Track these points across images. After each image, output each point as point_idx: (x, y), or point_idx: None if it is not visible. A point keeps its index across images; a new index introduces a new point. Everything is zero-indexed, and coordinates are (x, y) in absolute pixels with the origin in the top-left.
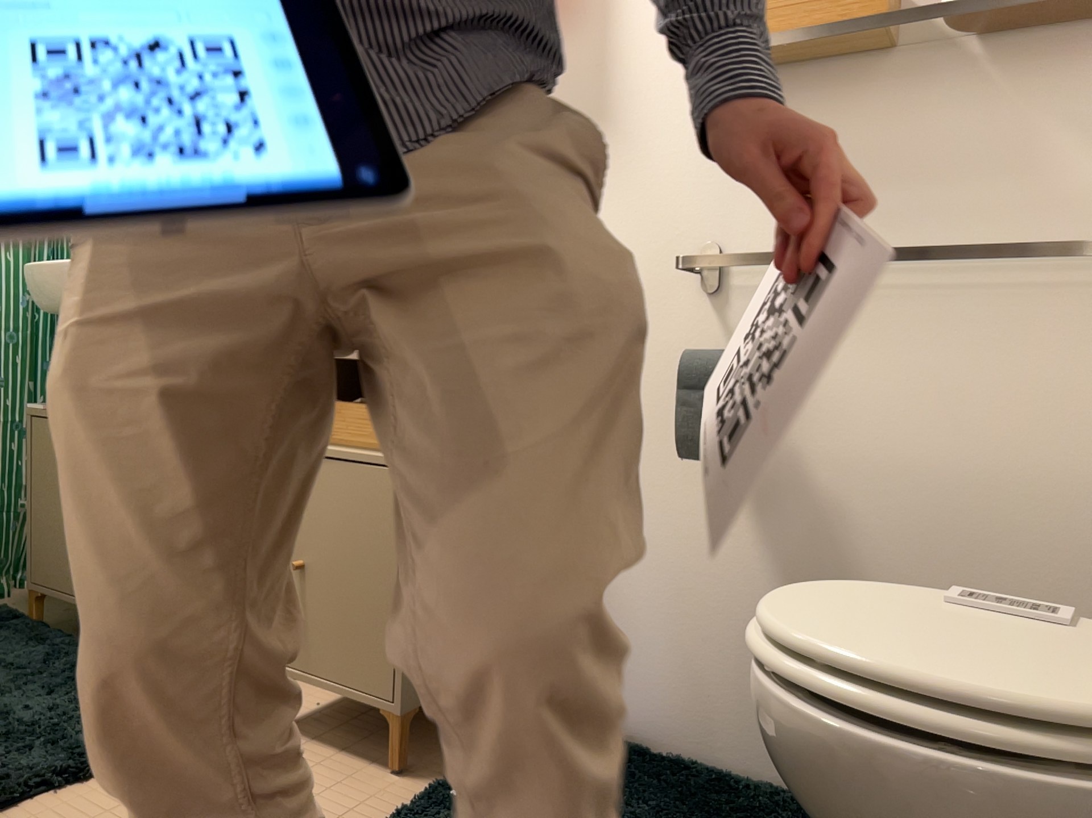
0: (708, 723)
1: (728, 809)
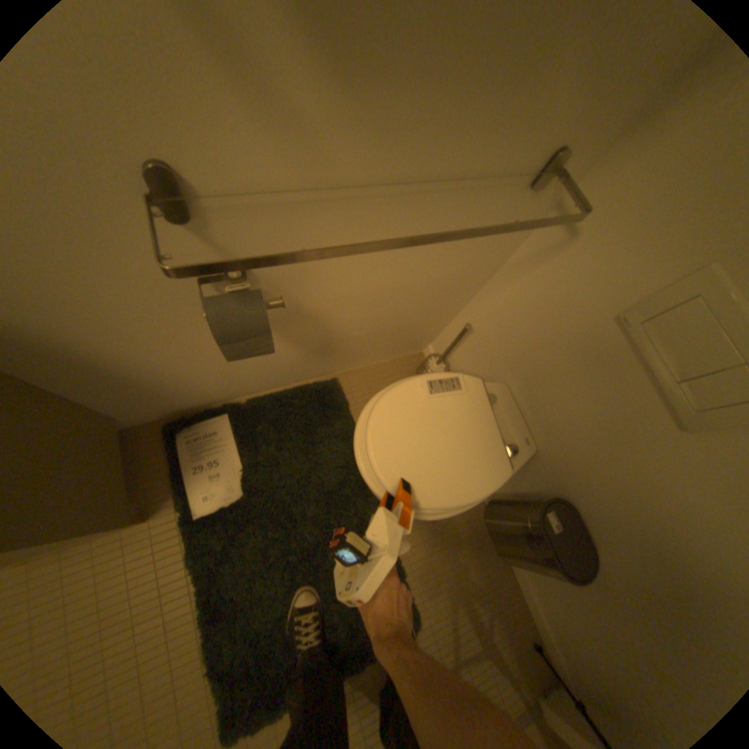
0: (261, 383)
1: (298, 420)
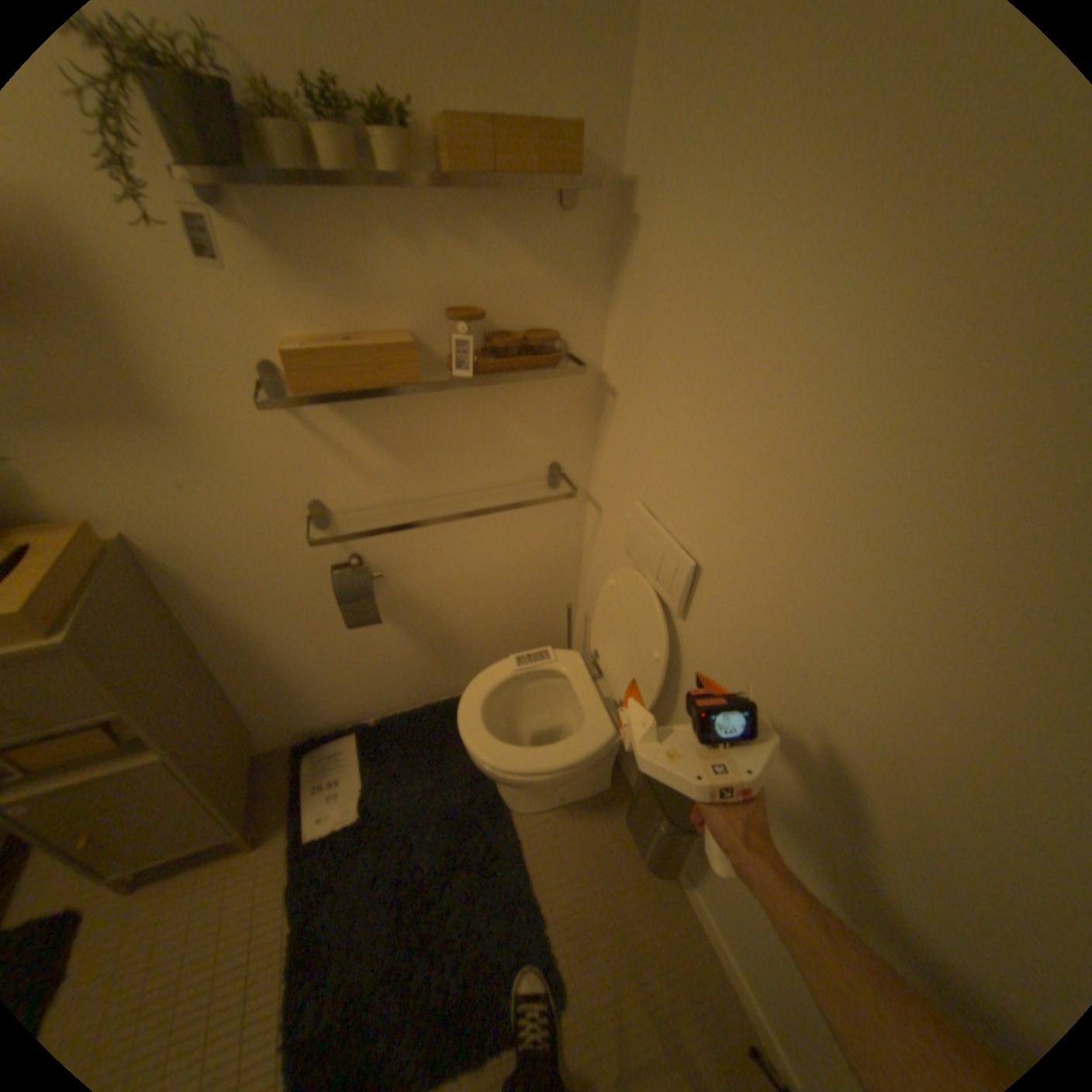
0: (390, 698)
1: (425, 737)
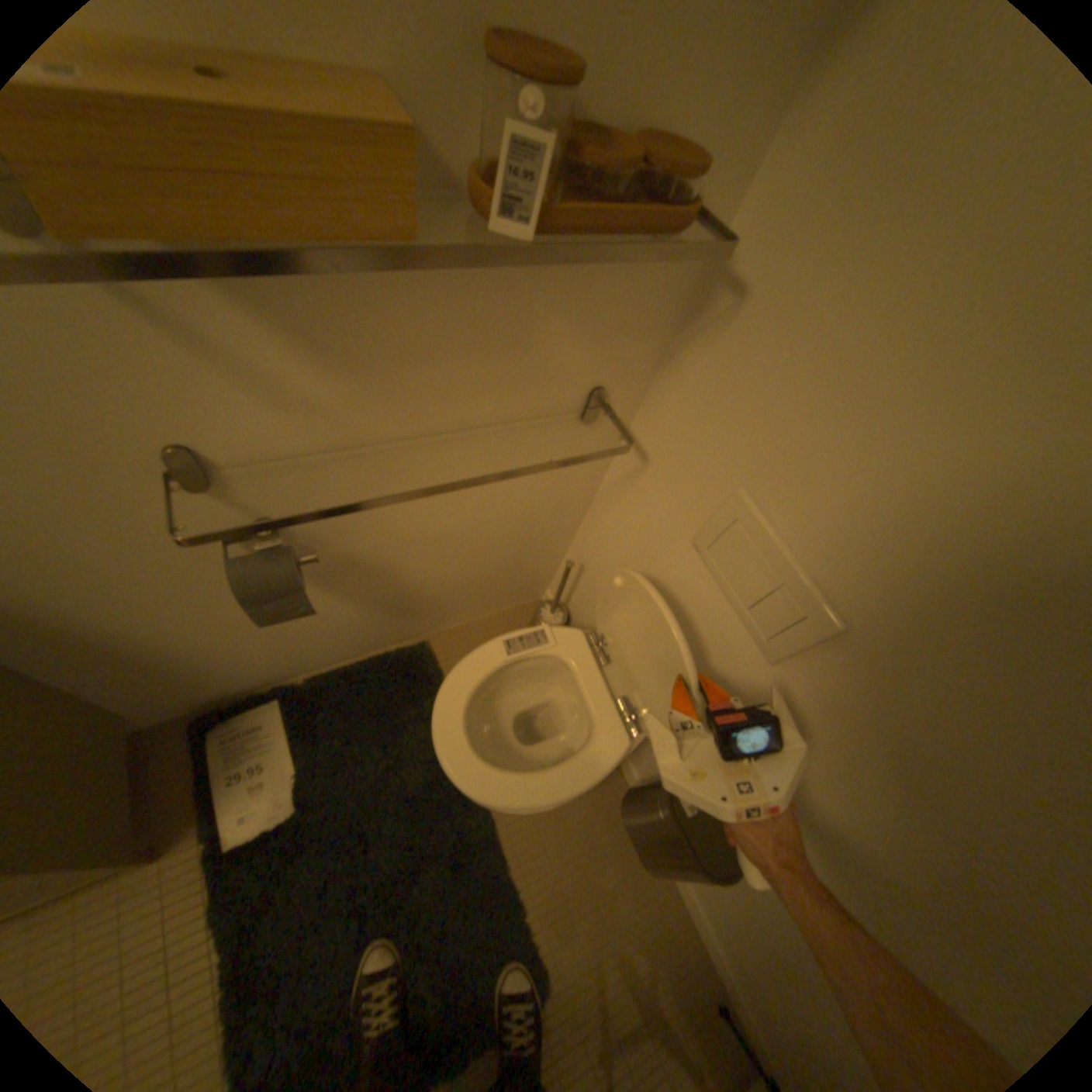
0: (322, 656)
1: (372, 702)
